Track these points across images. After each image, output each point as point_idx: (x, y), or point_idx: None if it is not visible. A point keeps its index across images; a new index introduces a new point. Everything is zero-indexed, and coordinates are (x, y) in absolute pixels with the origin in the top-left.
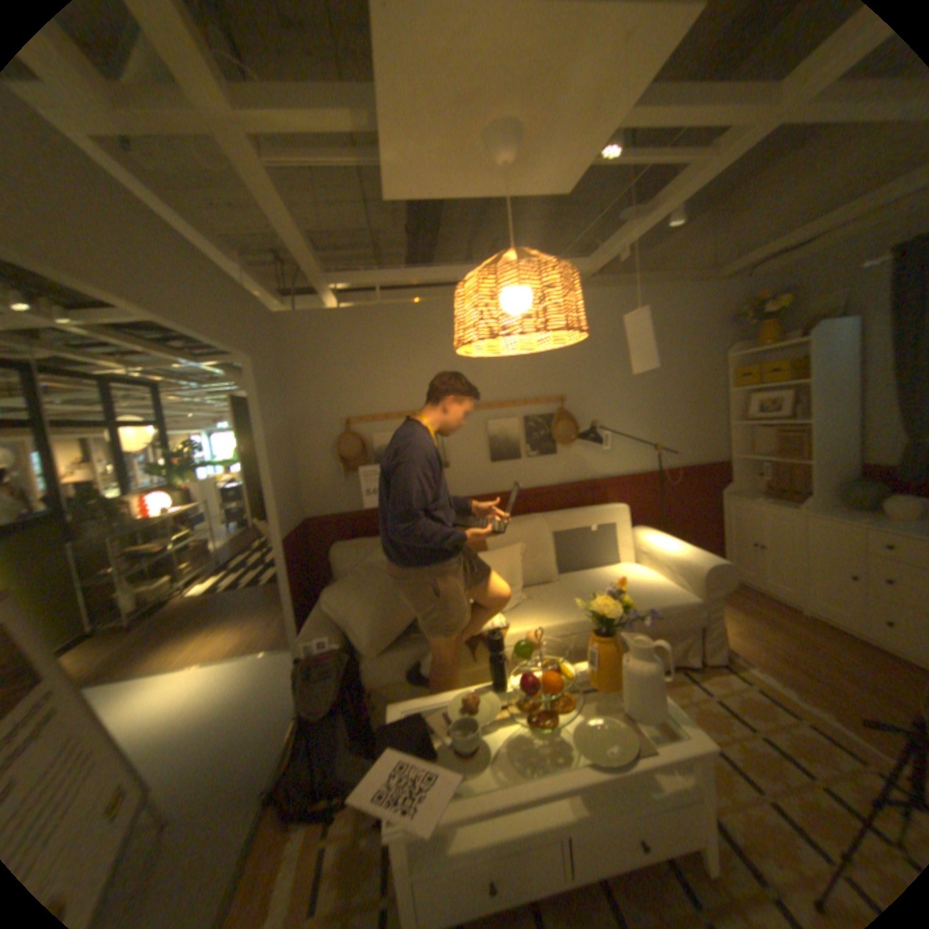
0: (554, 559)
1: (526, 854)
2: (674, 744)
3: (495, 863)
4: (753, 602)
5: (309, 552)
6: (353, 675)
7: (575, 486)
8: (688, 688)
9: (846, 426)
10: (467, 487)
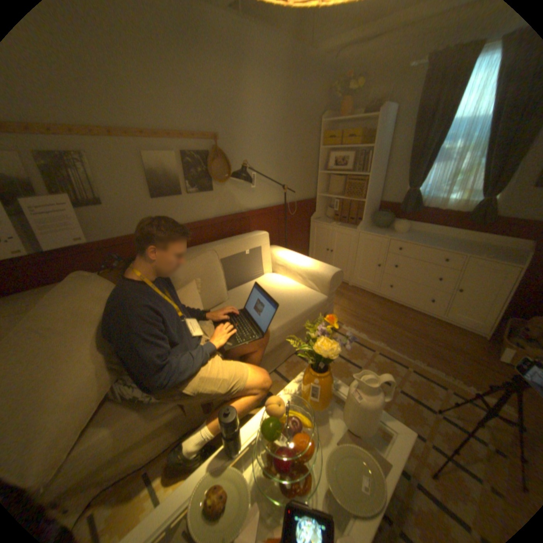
0: (225, 283)
1: None
2: (388, 443)
3: None
4: None
5: None
6: None
7: (228, 219)
8: None
9: (380, 178)
10: (128, 225)
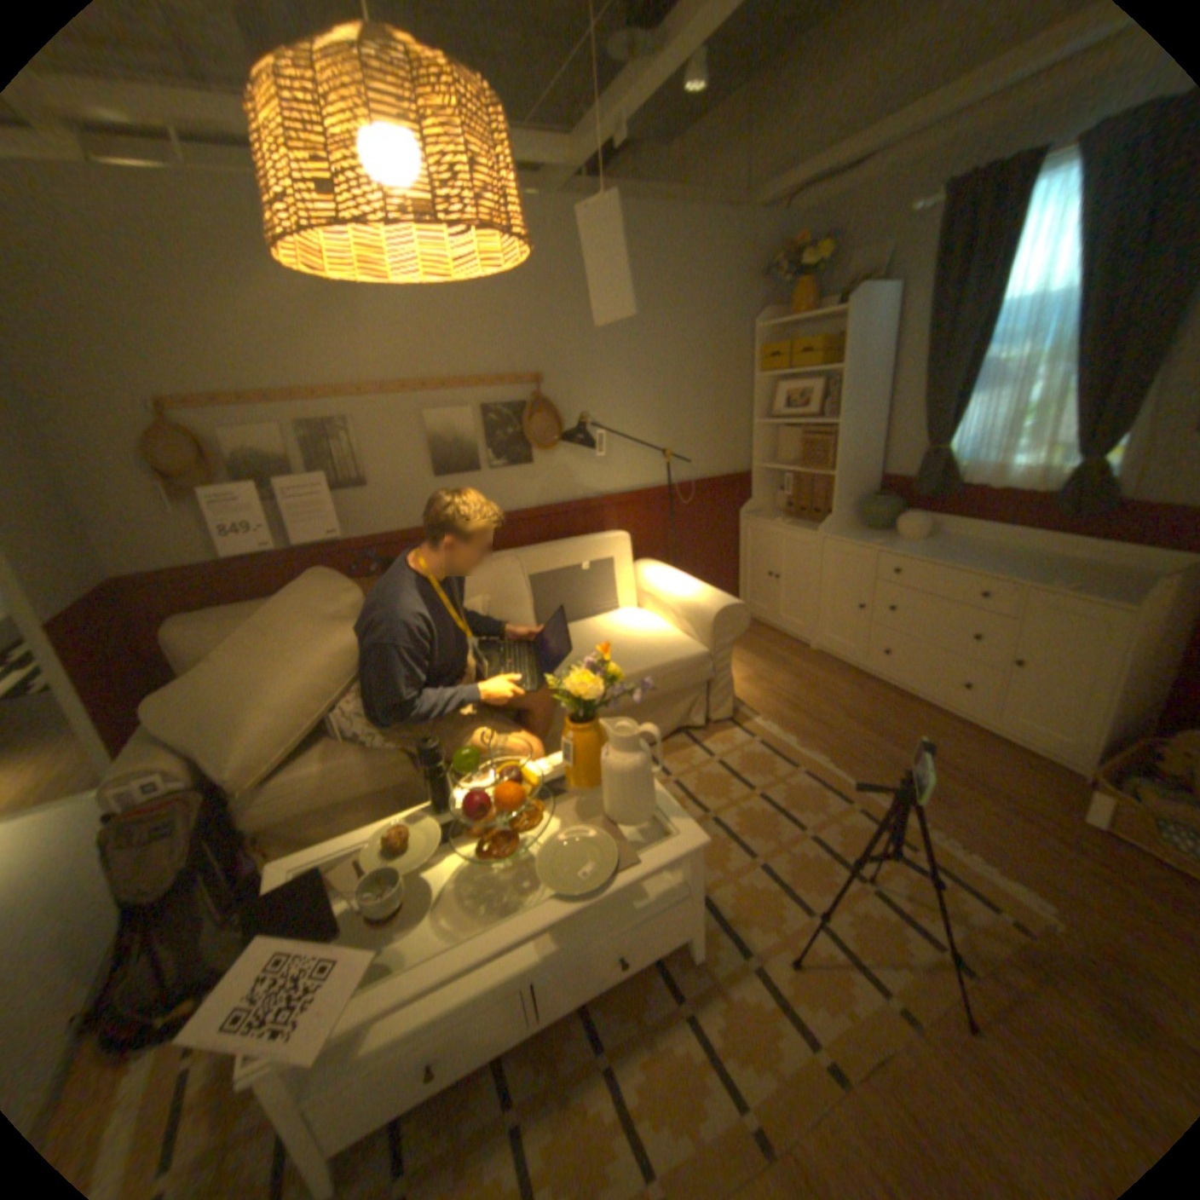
0: (531, 613)
1: (472, 1021)
2: (659, 844)
3: (428, 1046)
4: (762, 639)
5: (122, 636)
6: (217, 823)
7: (559, 510)
8: (688, 751)
9: (871, 428)
10: (399, 517)
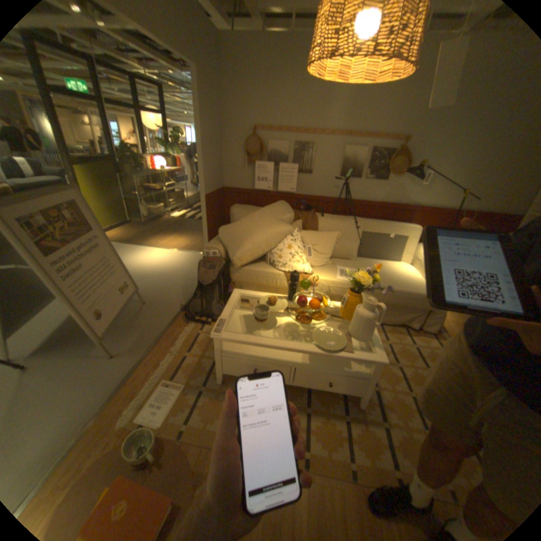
0: (357, 247)
1: (273, 365)
2: (366, 353)
3: (258, 363)
4: None
5: (222, 206)
6: (227, 272)
7: (392, 205)
8: (404, 336)
9: None
10: (320, 189)
